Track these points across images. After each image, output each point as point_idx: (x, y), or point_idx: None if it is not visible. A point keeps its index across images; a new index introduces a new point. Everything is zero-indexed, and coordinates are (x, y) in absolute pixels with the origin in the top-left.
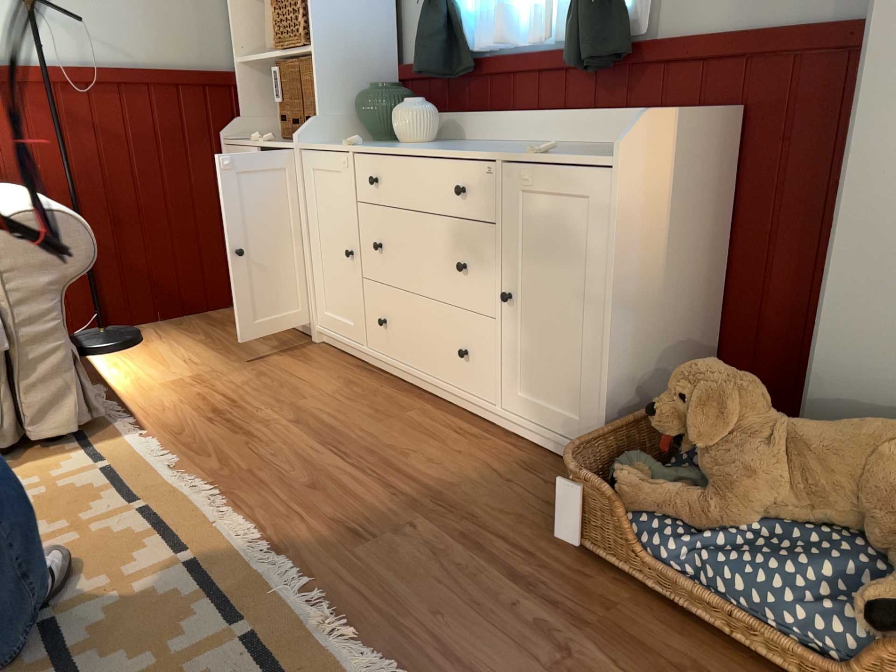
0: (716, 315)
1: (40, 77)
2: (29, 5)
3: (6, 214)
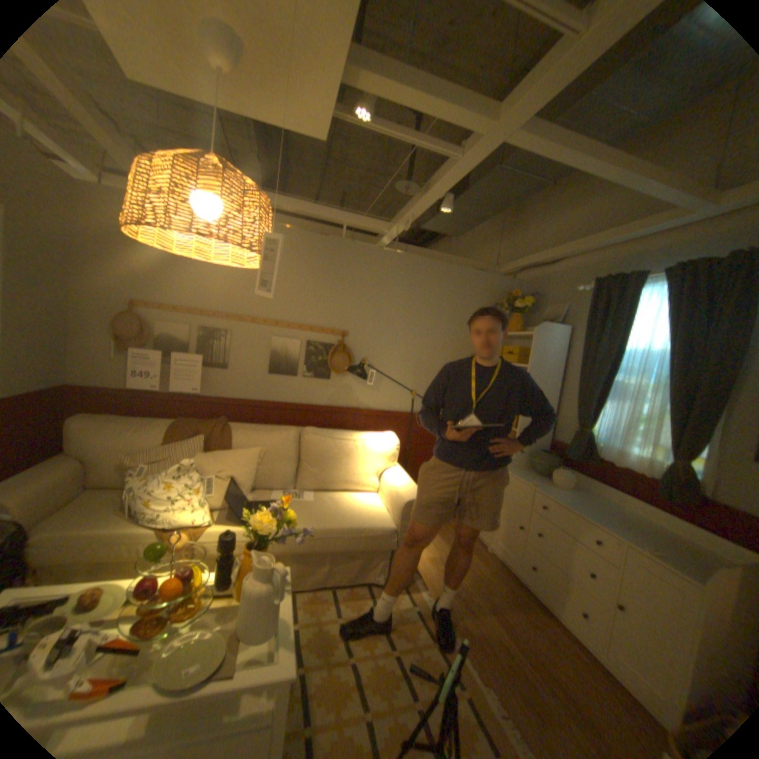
0: None
1: (405, 416)
2: (412, 396)
3: (406, 497)
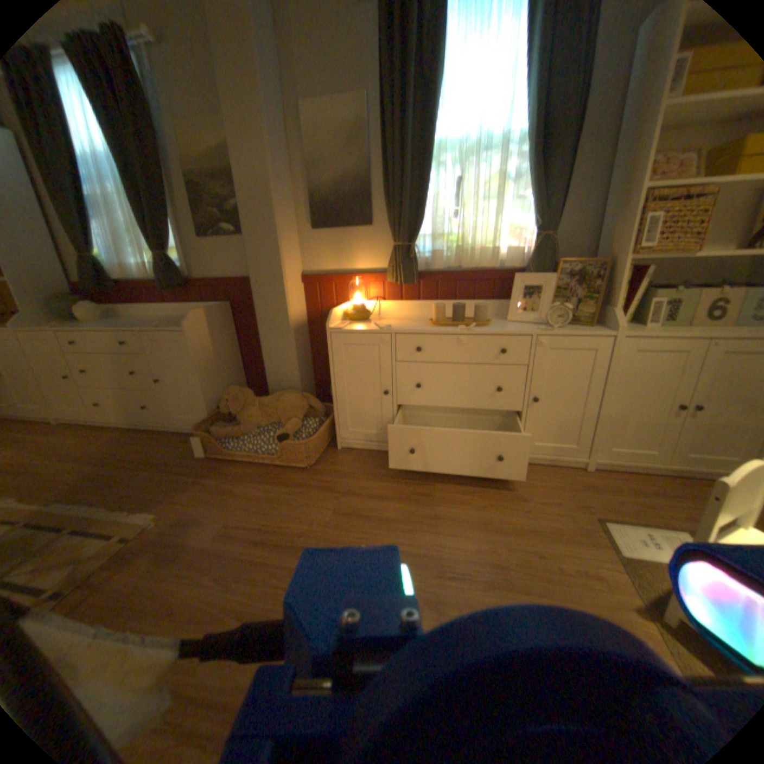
0: (243, 371)
1: None
2: None
3: None
